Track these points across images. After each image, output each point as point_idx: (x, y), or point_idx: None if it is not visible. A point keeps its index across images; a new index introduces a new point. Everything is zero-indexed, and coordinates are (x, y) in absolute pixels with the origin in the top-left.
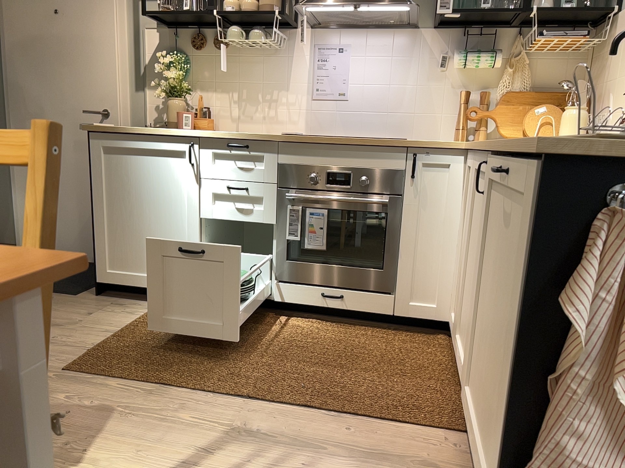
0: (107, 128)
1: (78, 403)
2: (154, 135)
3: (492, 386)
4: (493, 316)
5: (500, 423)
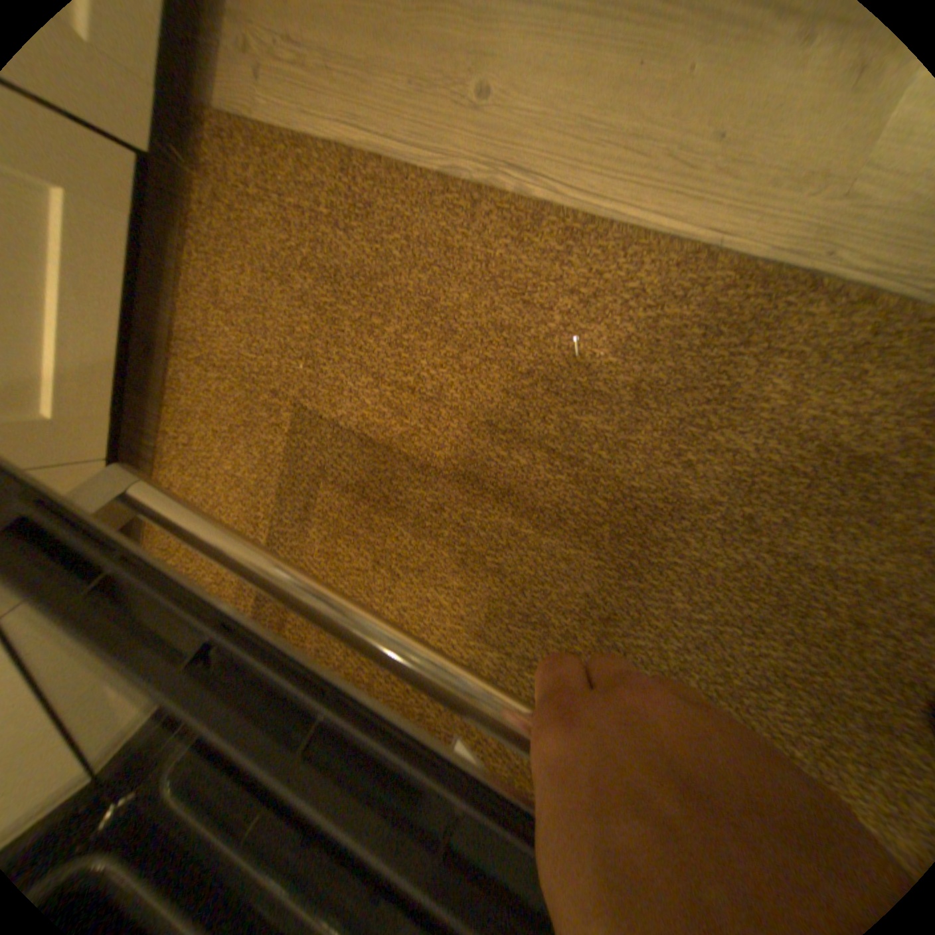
0: None
1: None
2: None
3: None
4: None
5: None
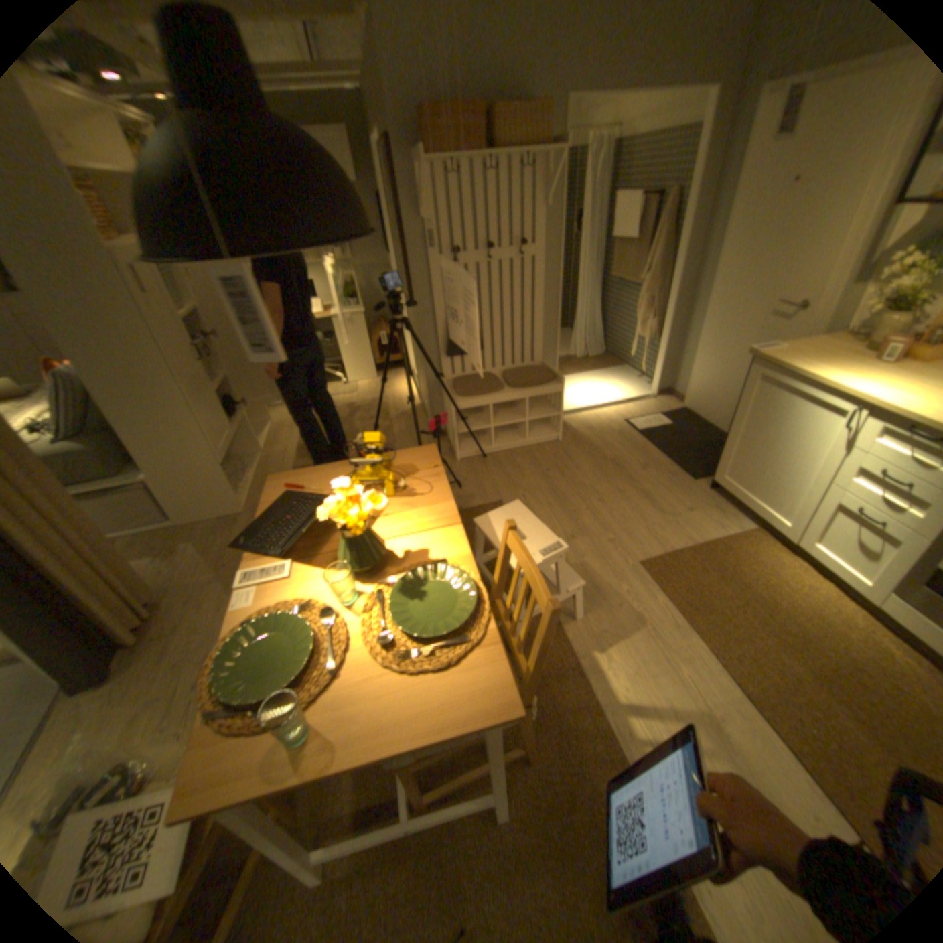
0: (775, 354)
1: (631, 601)
2: (819, 382)
3: None
4: None
5: None
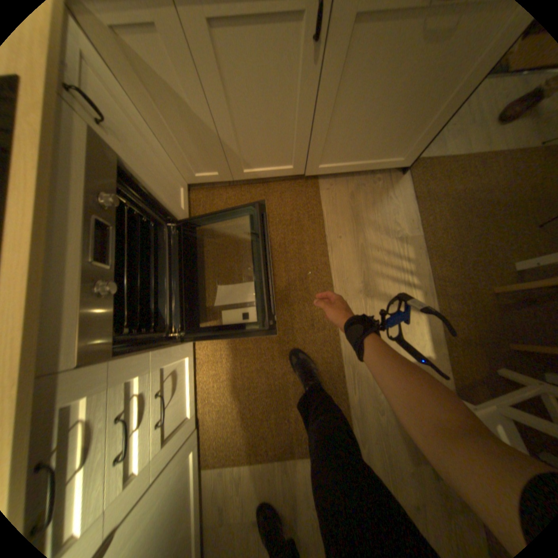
0: None
1: (384, 405)
2: None
3: (393, 133)
4: (388, 107)
5: (428, 132)
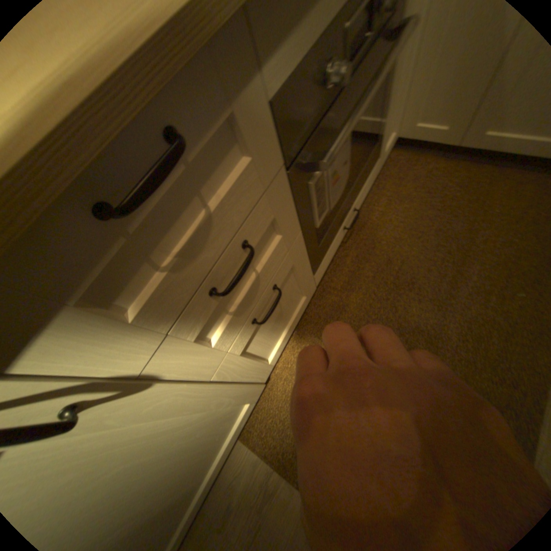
0: None
1: None
2: None
3: None
4: None
5: None
